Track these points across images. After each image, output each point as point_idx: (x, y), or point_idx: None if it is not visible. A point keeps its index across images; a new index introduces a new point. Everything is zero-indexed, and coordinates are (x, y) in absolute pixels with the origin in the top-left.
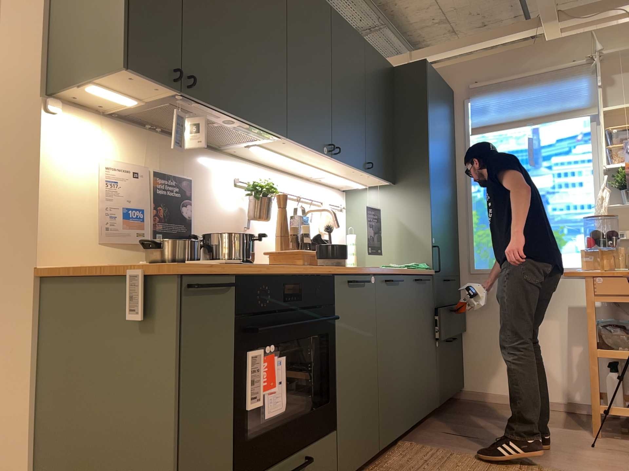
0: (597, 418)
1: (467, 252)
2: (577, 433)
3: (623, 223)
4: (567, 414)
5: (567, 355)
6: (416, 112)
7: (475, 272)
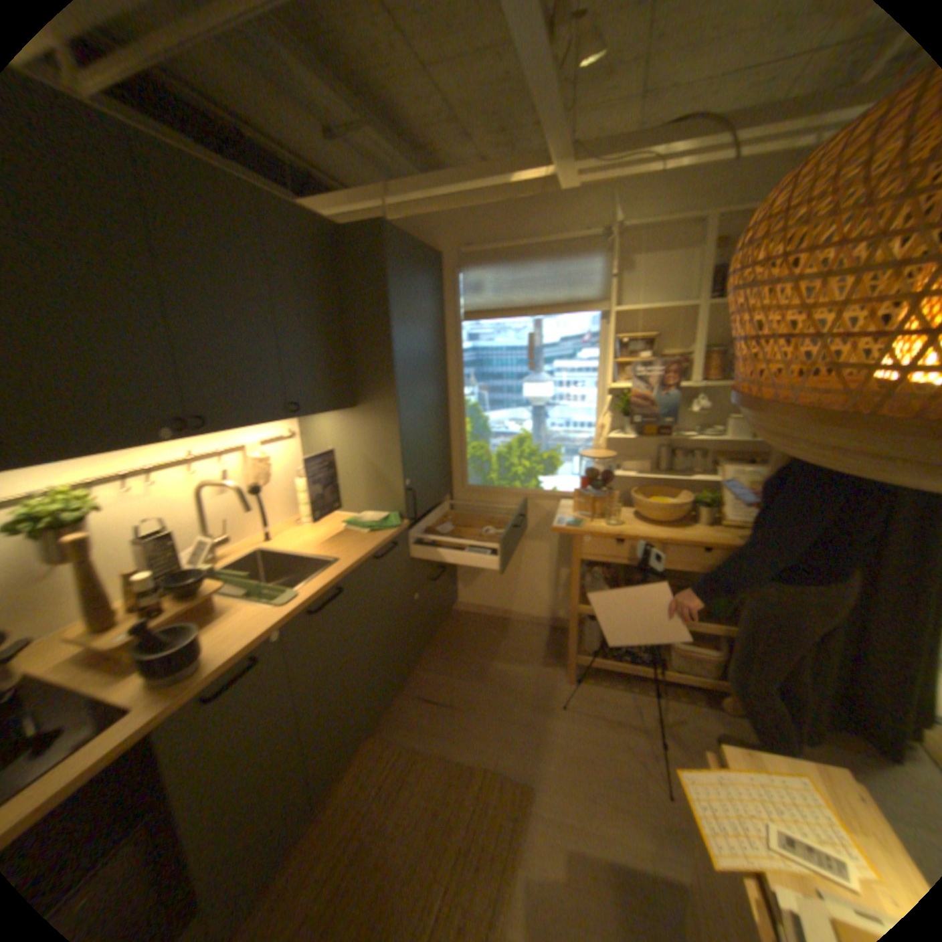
0: (572, 670)
1: (459, 466)
2: (552, 678)
3: (622, 448)
4: (549, 634)
5: (554, 578)
6: (372, 305)
7: (467, 490)
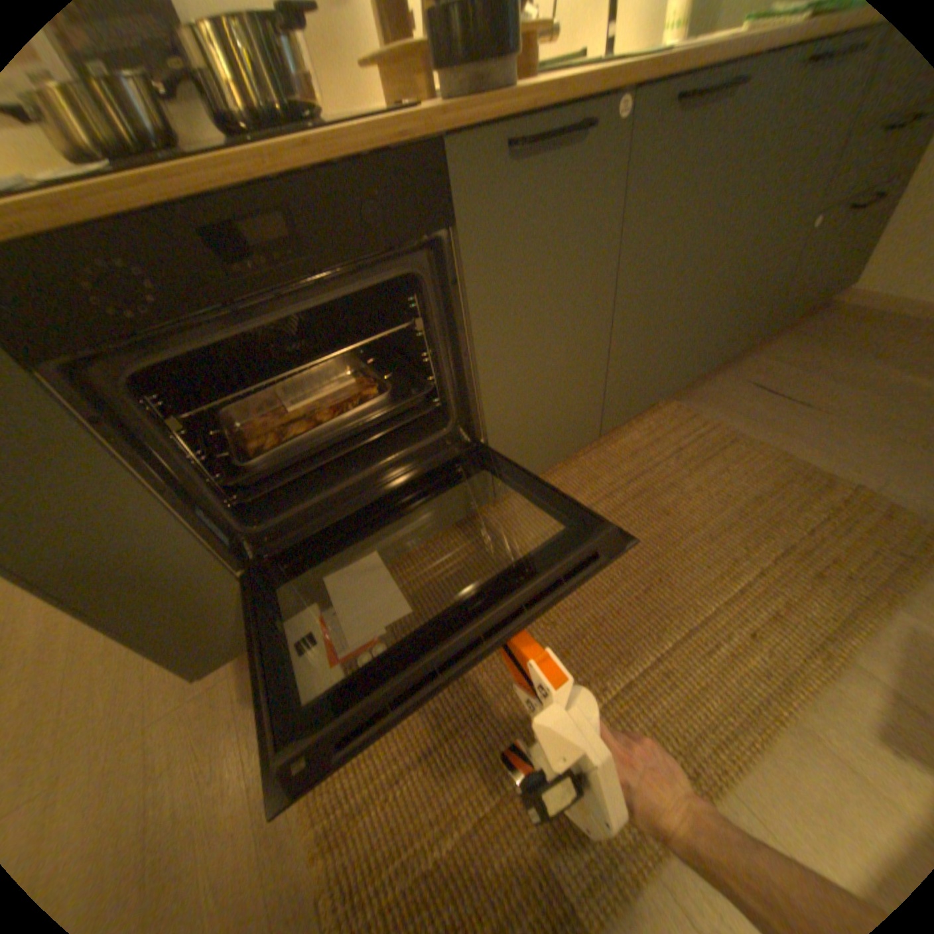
0: None
1: None
2: None
3: None
4: None
5: None
6: None
7: None
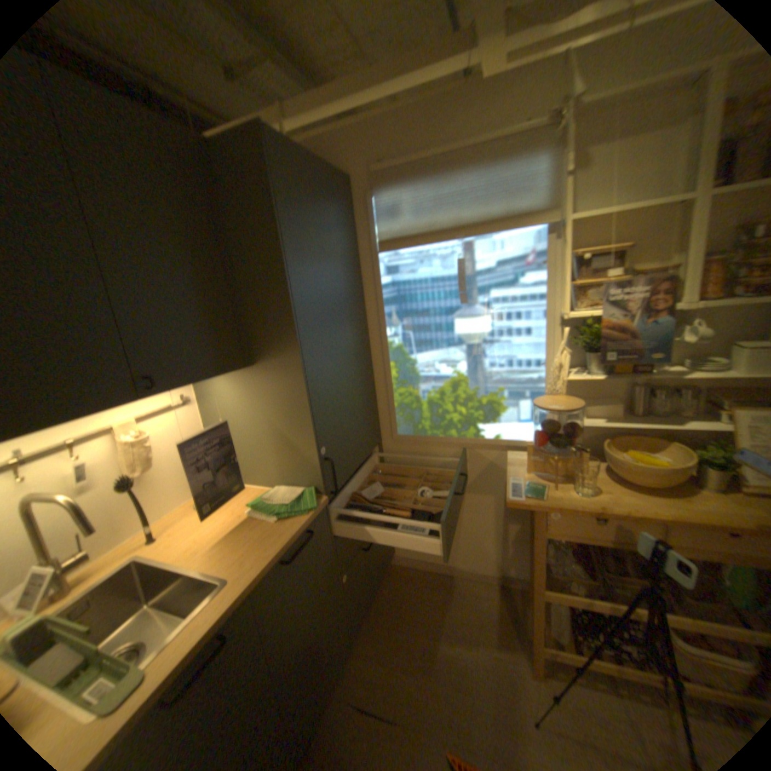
0: (540, 665)
1: (387, 413)
2: (514, 669)
3: (583, 388)
4: (501, 597)
5: (503, 534)
6: (261, 234)
7: (398, 439)
